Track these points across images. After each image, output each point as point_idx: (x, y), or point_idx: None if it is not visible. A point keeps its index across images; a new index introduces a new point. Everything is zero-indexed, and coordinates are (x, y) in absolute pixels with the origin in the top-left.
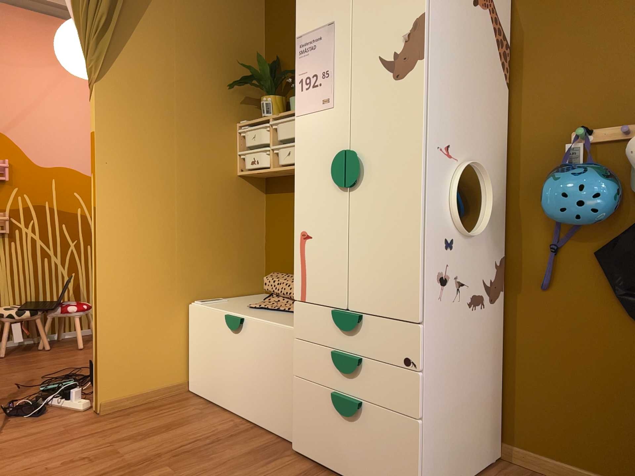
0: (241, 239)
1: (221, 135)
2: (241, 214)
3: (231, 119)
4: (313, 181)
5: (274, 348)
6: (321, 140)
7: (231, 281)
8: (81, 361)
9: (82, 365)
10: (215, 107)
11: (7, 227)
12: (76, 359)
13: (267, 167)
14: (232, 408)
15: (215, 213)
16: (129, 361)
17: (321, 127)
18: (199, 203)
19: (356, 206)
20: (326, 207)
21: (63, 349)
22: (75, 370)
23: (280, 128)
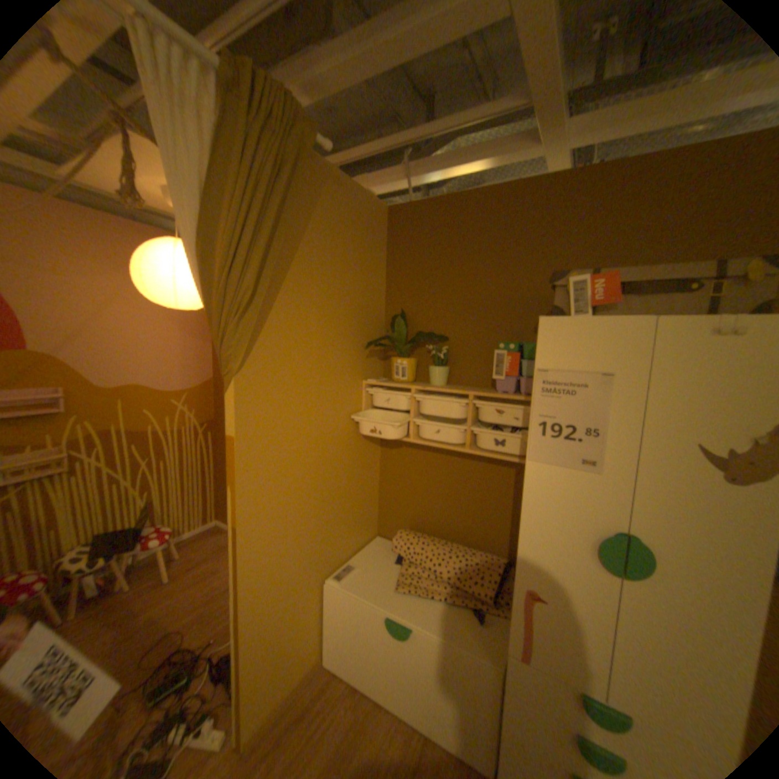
0: (363, 494)
1: (350, 396)
2: (363, 469)
3: (358, 377)
4: (556, 545)
5: (462, 678)
6: (575, 504)
7: (355, 539)
8: (175, 613)
9: (180, 624)
10: (347, 369)
11: (63, 465)
12: (168, 609)
13: (403, 434)
14: (391, 708)
15: (344, 479)
16: (272, 676)
17: (576, 489)
18: (332, 476)
19: (634, 601)
20: (578, 582)
21: (145, 589)
22: (176, 637)
23: (425, 401)
